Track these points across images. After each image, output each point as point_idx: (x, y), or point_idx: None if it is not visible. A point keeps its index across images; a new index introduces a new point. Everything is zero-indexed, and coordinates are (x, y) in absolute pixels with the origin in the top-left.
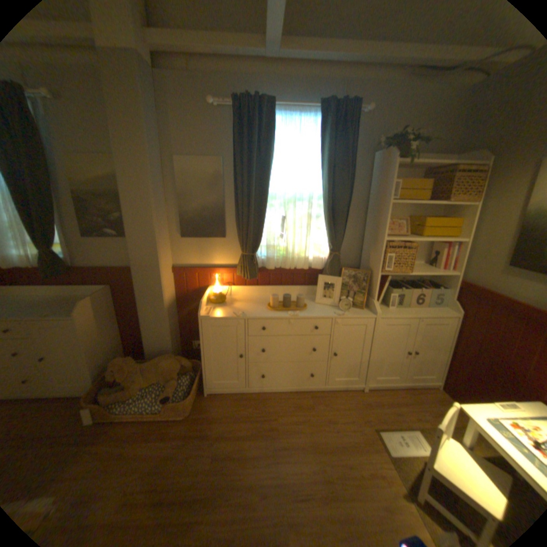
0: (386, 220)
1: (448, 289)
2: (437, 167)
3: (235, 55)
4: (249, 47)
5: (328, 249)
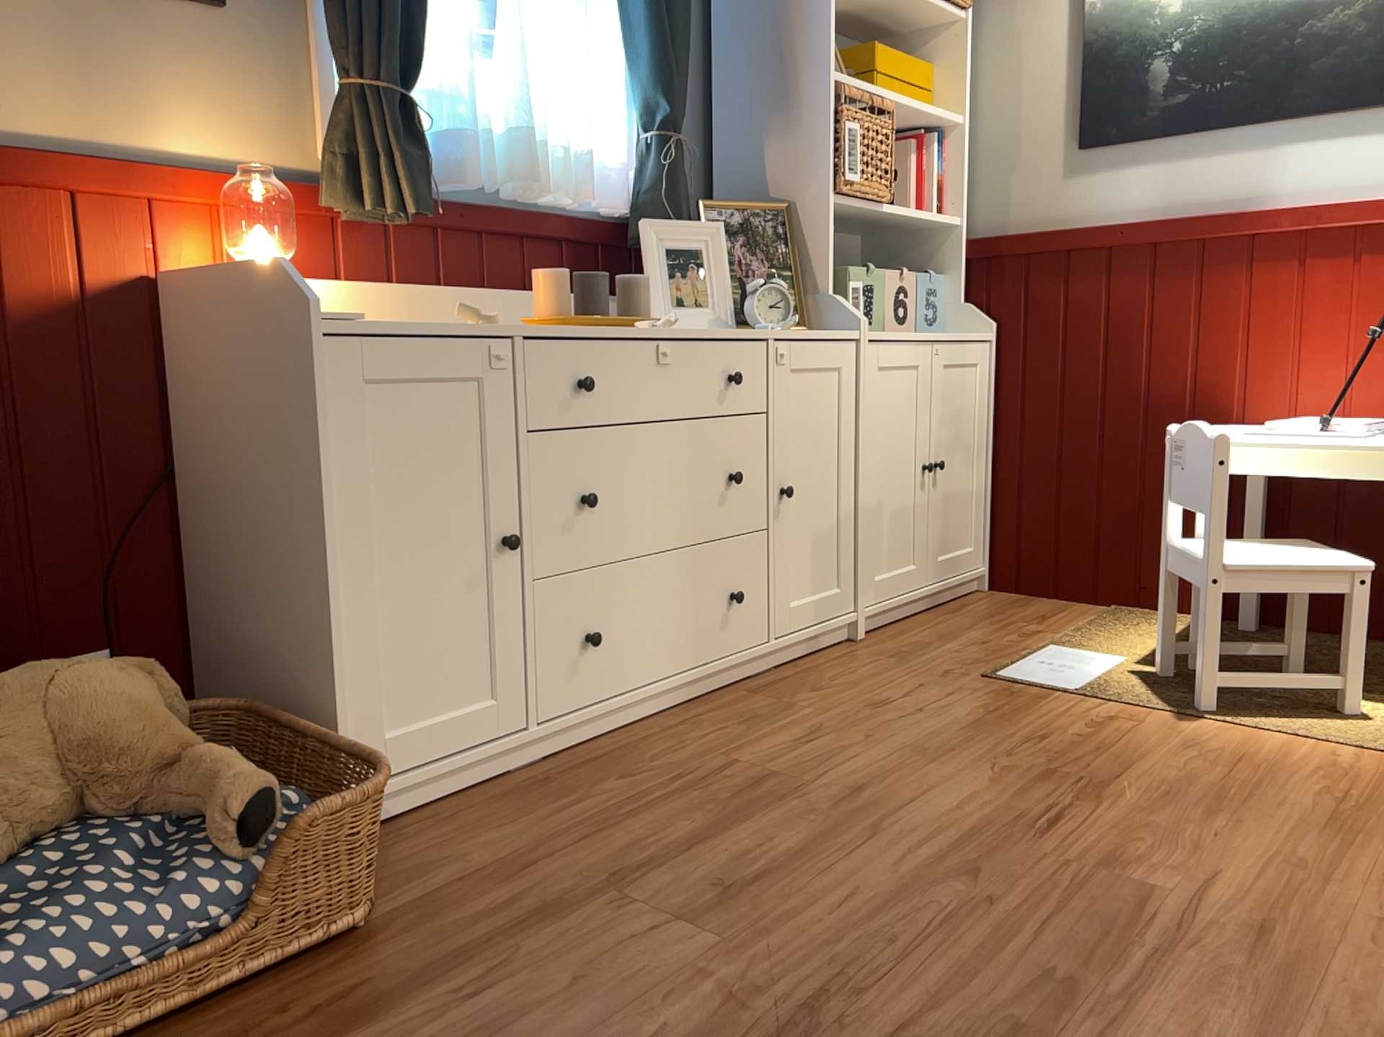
0: (824, 9)
1: (934, 278)
2: None
3: None
4: None
5: (643, 128)
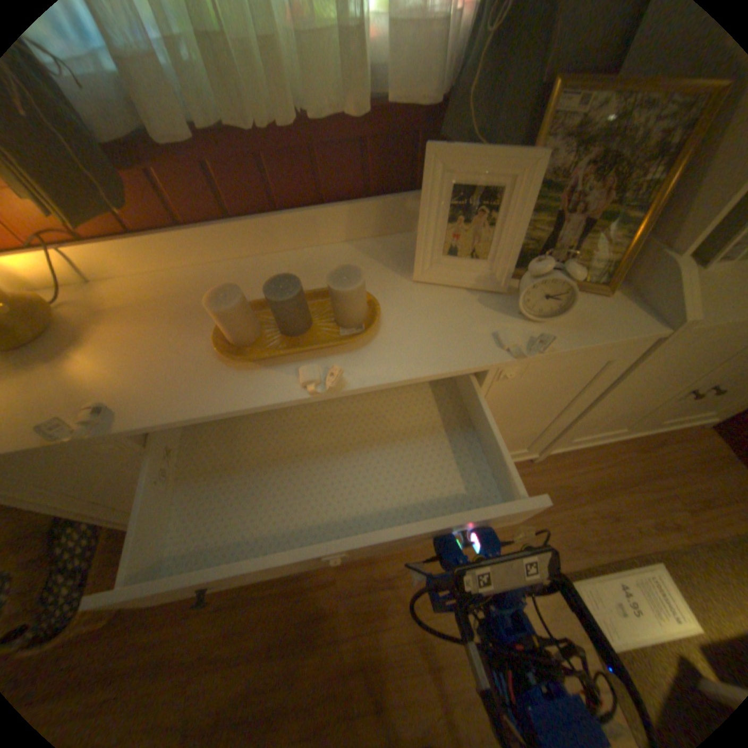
0: None
1: None
2: None
3: None
4: None
5: None
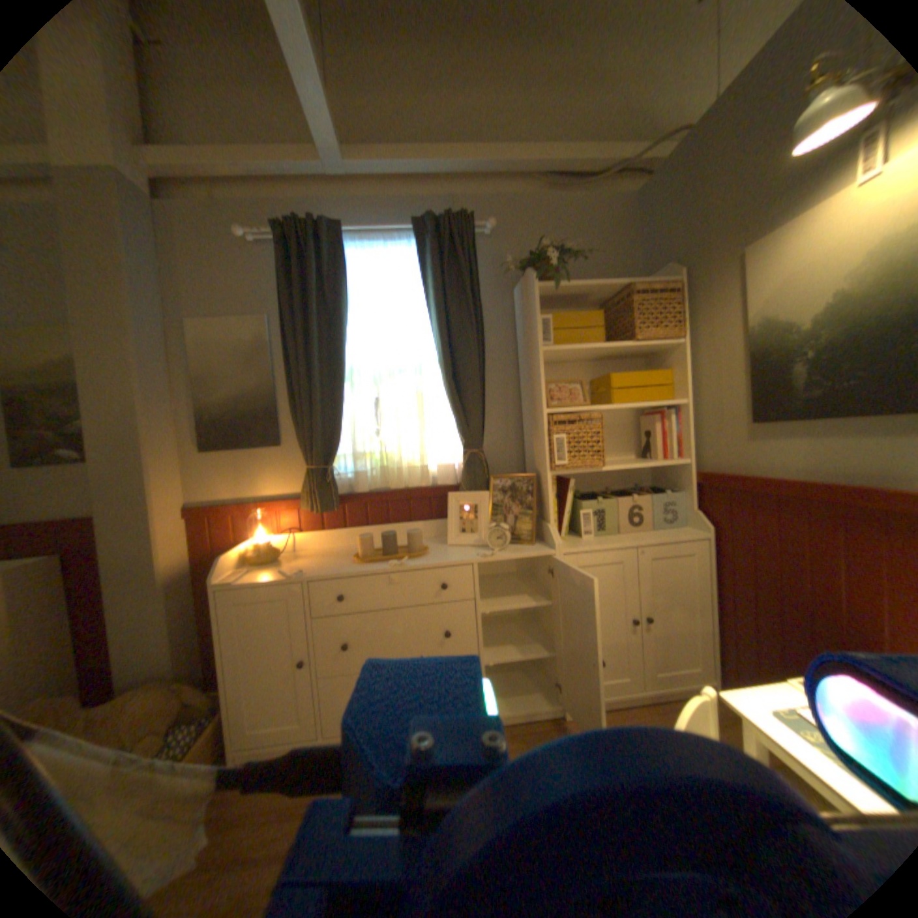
0: (540, 378)
1: (681, 492)
2: (611, 298)
3: (281, 175)
4: (297, 161)
5: (462, 446)
